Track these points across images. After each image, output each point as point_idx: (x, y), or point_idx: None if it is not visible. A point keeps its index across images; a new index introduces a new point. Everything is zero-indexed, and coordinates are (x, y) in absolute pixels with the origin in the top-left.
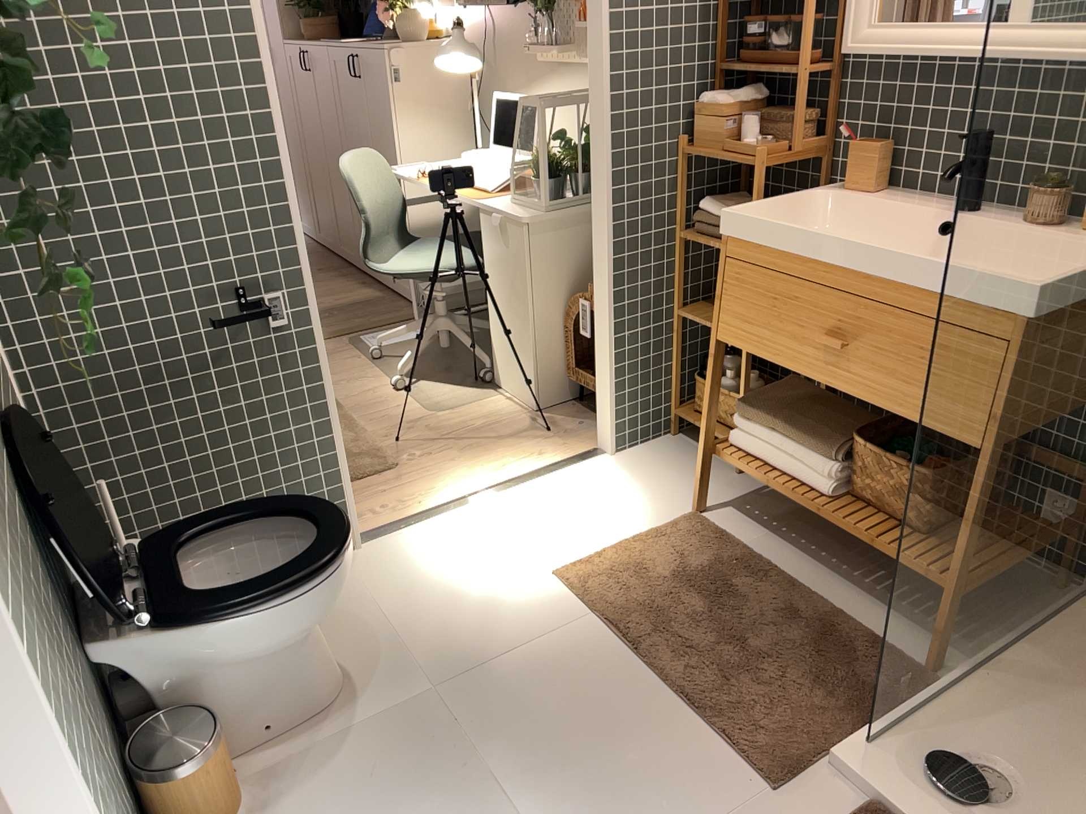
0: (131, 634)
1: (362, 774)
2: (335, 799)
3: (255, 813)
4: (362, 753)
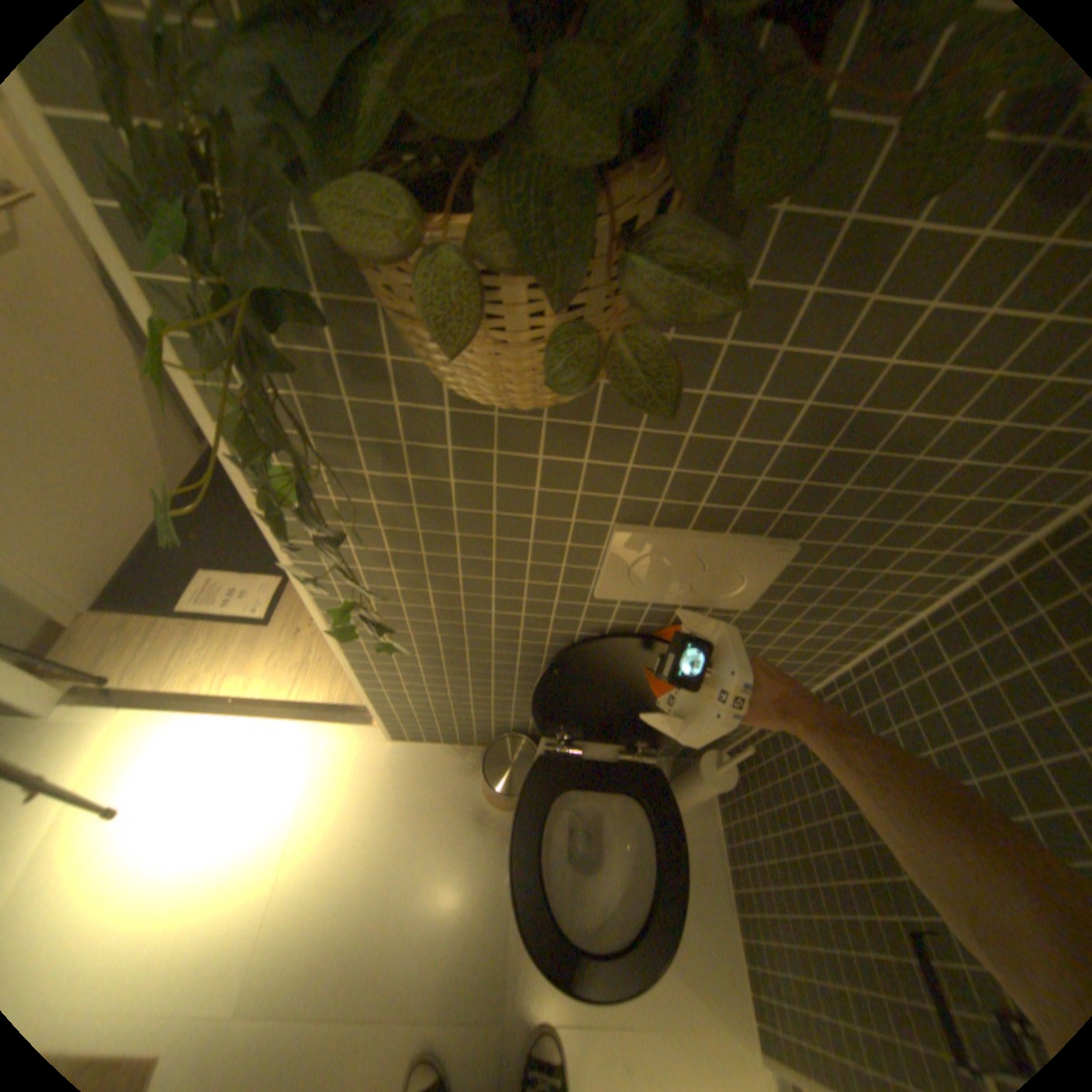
0: (546, 742)
1: (460, 908)
2: (454, 877)
3: (481, 818)
4: (478, 919)
